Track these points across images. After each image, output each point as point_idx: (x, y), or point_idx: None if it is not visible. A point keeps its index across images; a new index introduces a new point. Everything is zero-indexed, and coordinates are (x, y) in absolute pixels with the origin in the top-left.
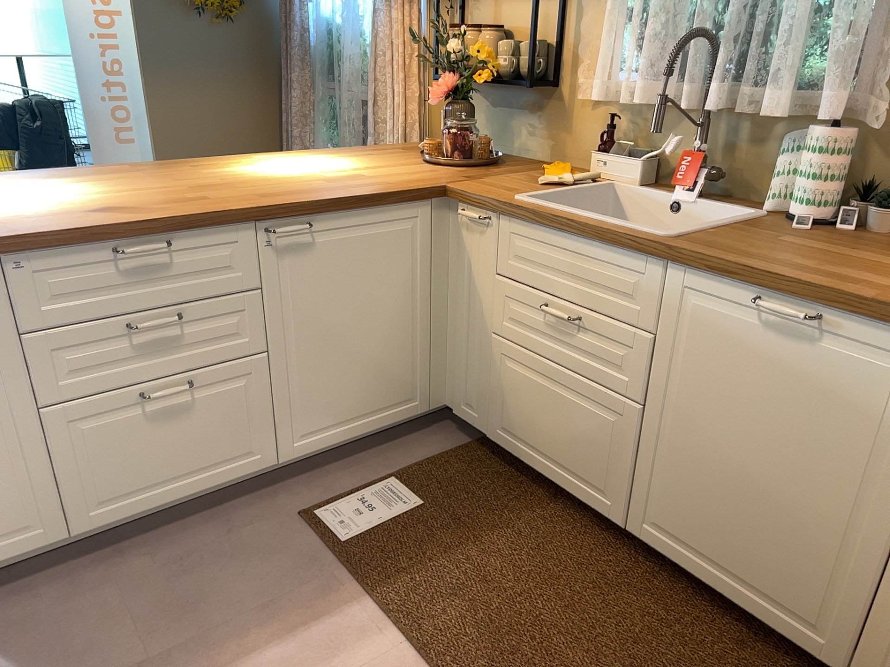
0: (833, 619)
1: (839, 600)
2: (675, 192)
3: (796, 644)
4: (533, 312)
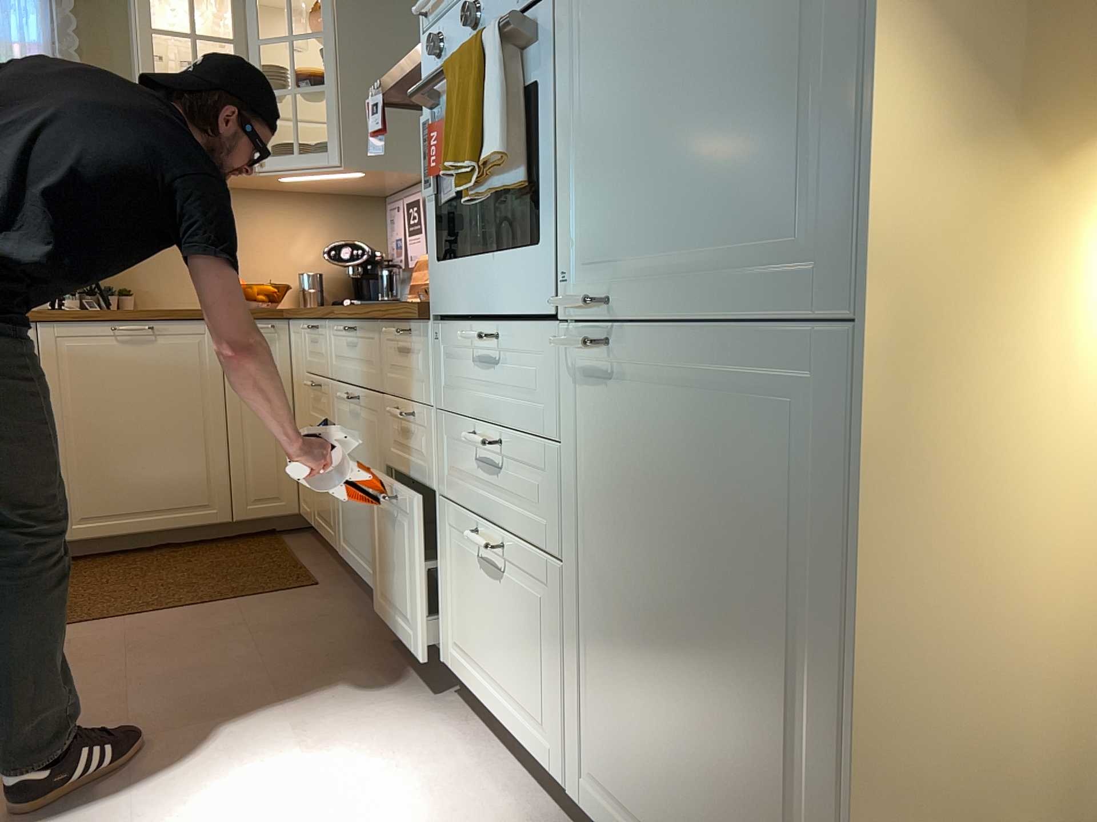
0: (214, 491)
1: (213, 479)
2: None
3: (202, 525)
4: None
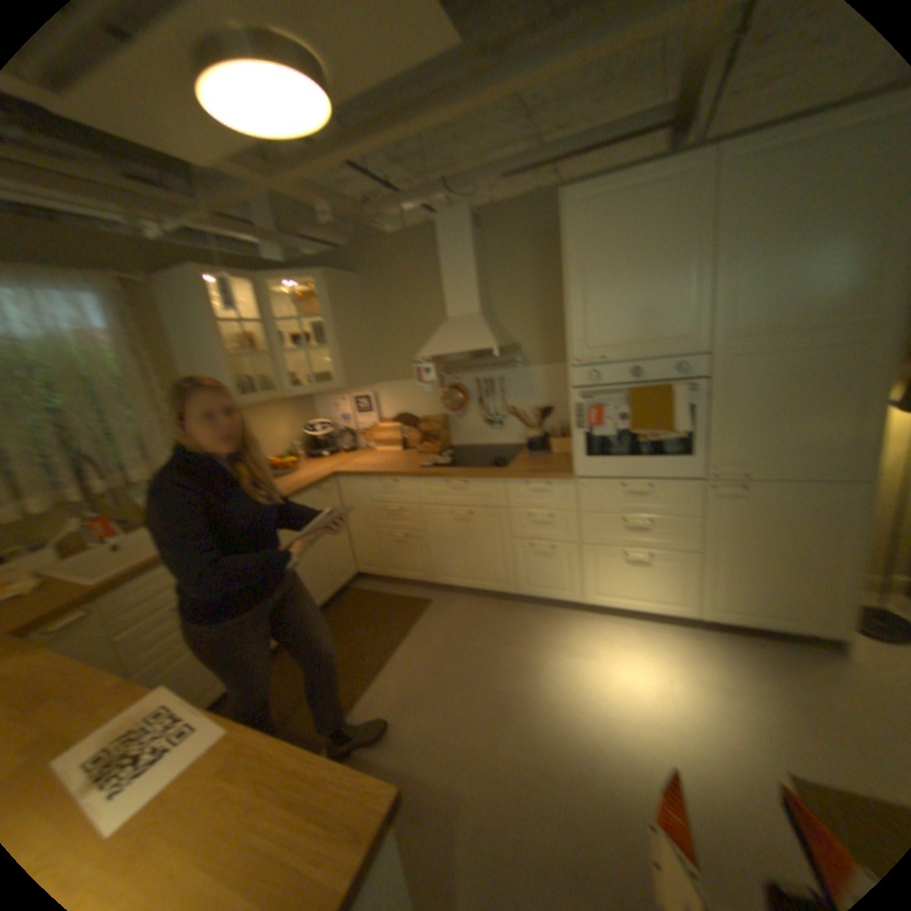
0: (328, 583)
1: (326, 577)
2: (102, 548)
3: (327, 603)
4: (166, 627)
